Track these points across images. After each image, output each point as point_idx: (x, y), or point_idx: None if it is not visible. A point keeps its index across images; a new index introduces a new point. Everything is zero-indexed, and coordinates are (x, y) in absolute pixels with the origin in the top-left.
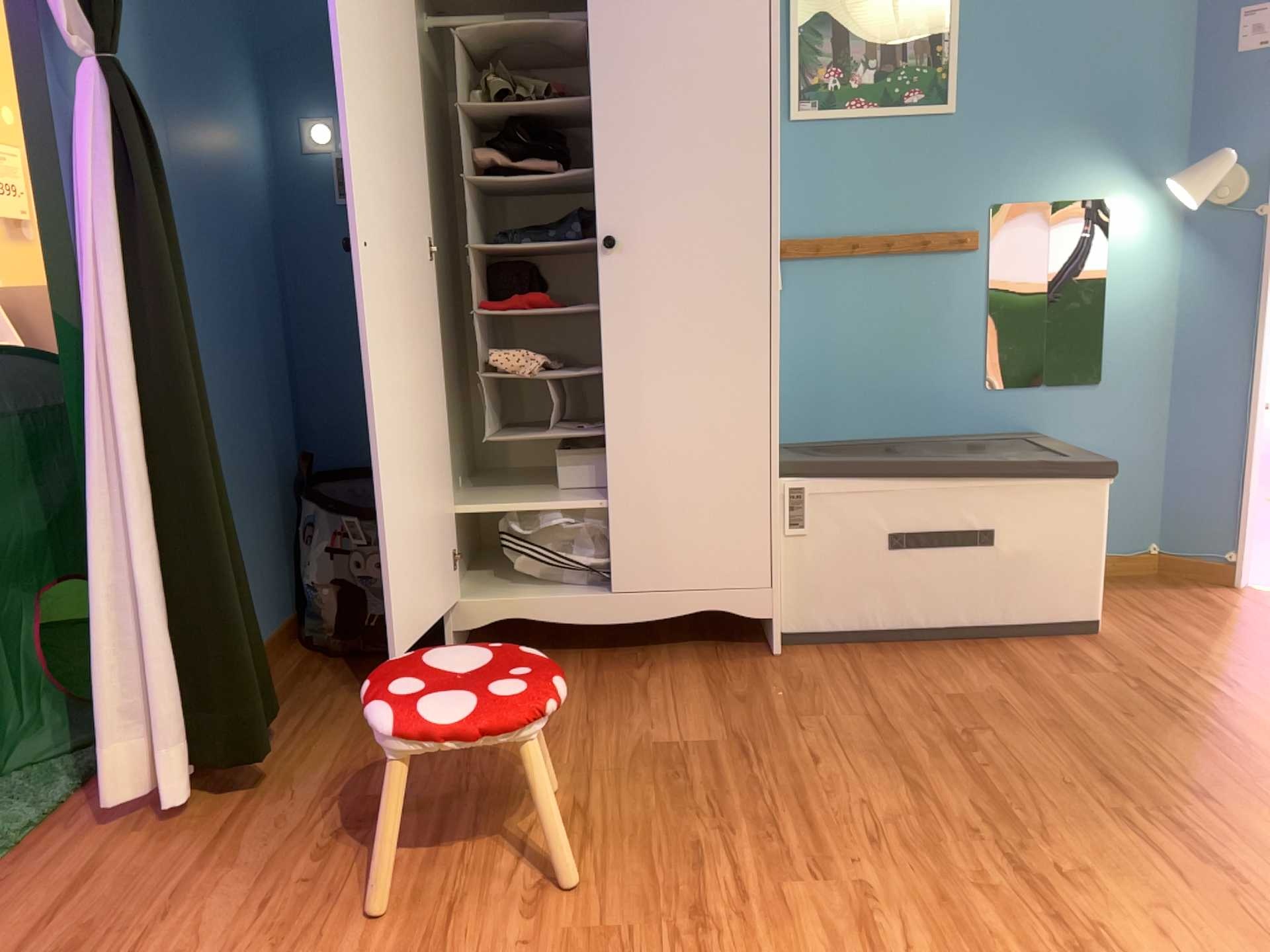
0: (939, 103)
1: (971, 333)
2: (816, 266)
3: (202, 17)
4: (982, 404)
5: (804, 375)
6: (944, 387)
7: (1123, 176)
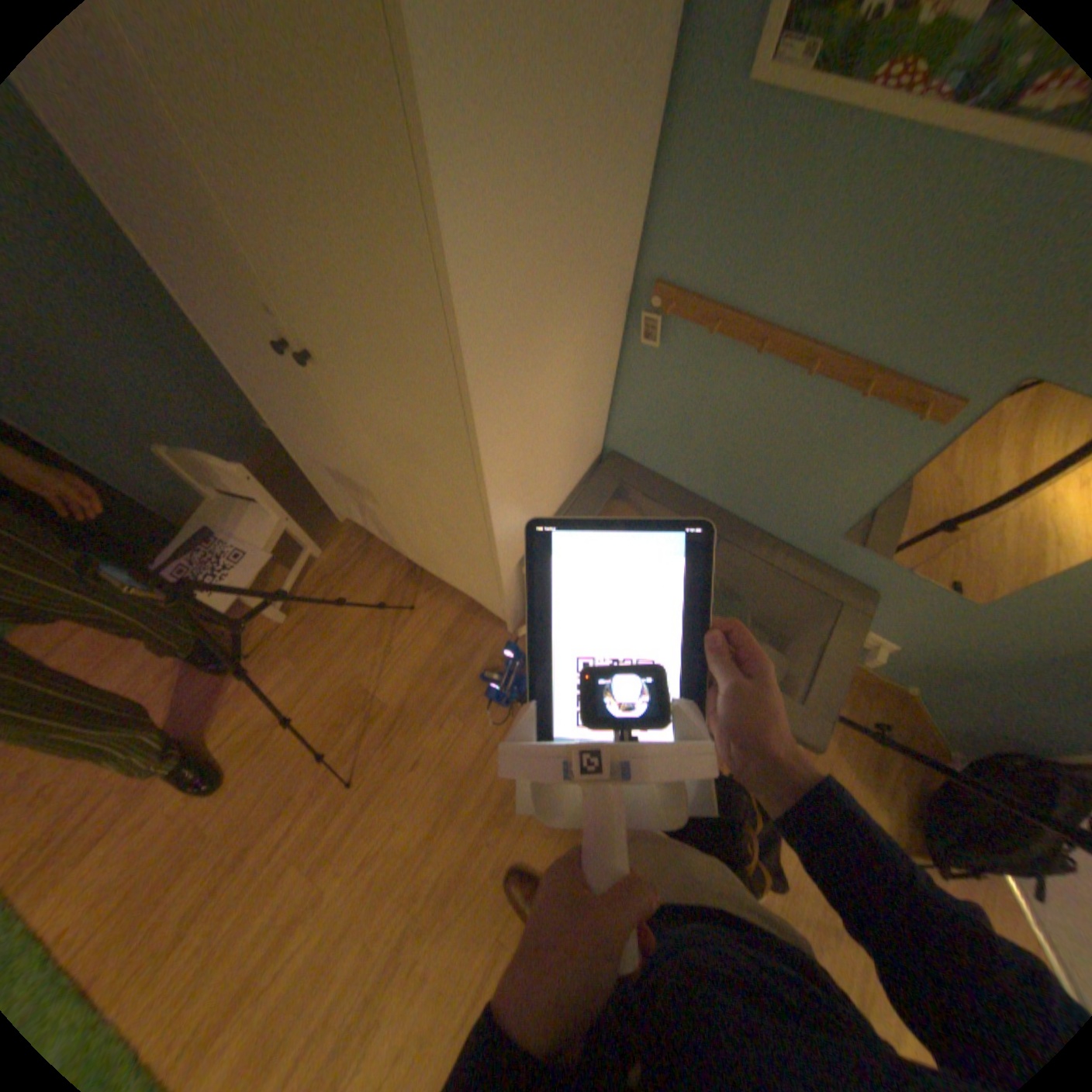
0: None
1: (866, 494)
2: (714, 340)
3: None
4: (832, 546)
5: (664, 433)
6: (800, 515)
7: None
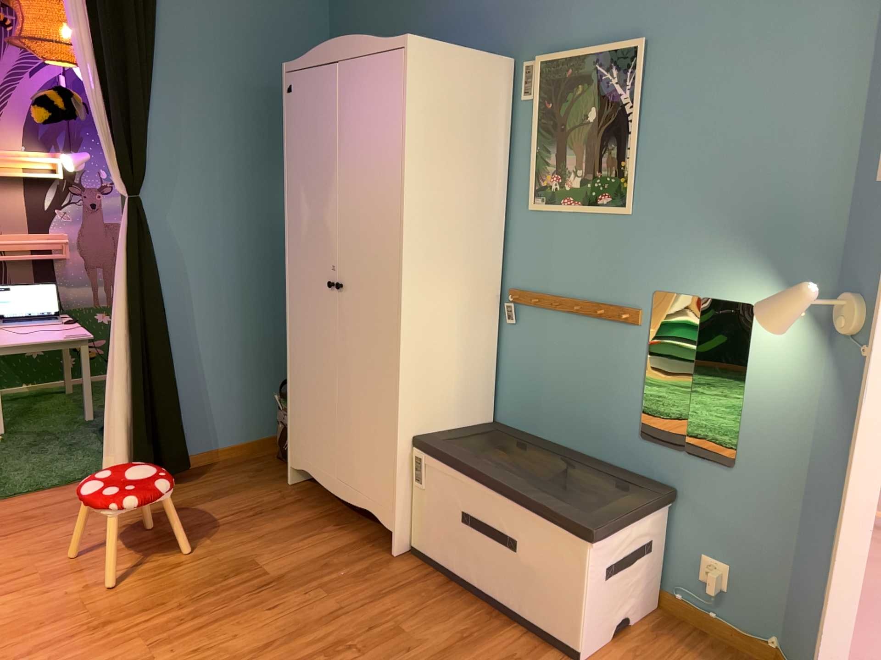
0: (620, 205)
1: (632, 389)
2: (538, 311)
3: (261, 149)
4: (636, 448)
5: (526, 385)
6: (610, 425)
7: (768, 285)
